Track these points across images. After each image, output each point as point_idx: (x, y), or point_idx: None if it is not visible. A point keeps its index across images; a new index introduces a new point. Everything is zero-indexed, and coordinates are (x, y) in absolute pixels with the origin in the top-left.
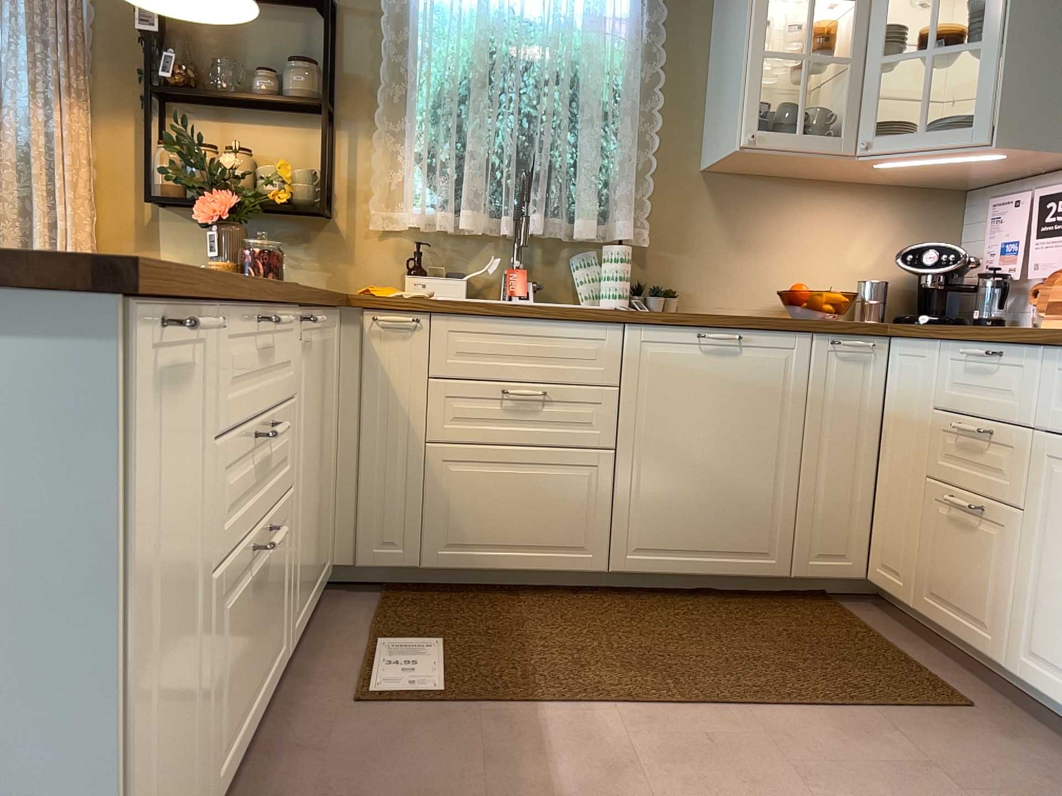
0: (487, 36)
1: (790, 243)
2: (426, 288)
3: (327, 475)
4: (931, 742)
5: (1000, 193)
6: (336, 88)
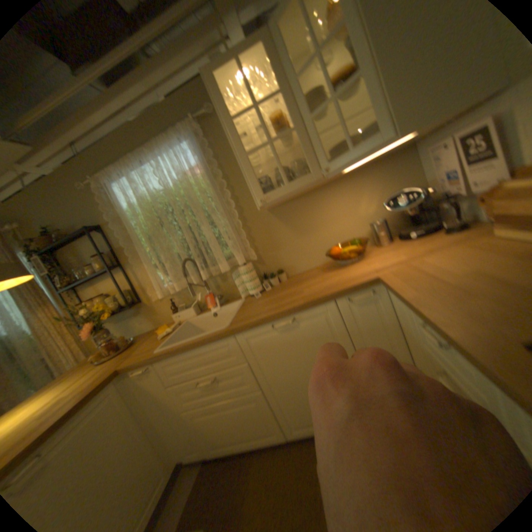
0: (149, 207)
1: (326, 221)
2: (180, 317)
3: (137, 455)
4: None
5: (433, 140)
6: (116, 255)
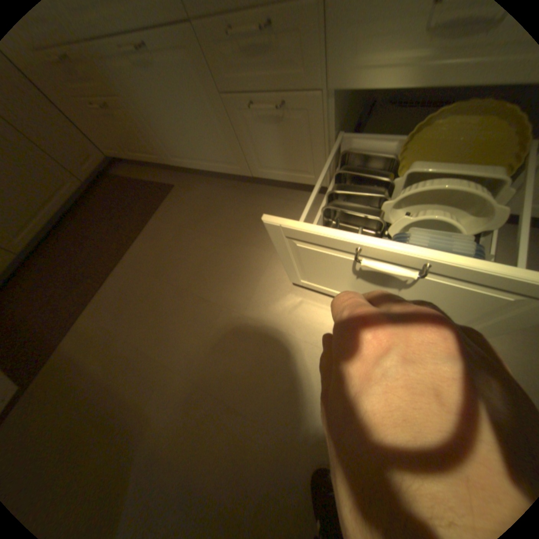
0: None
1: None
2: None
3: None
4: (171, 214)
5: None
6: None
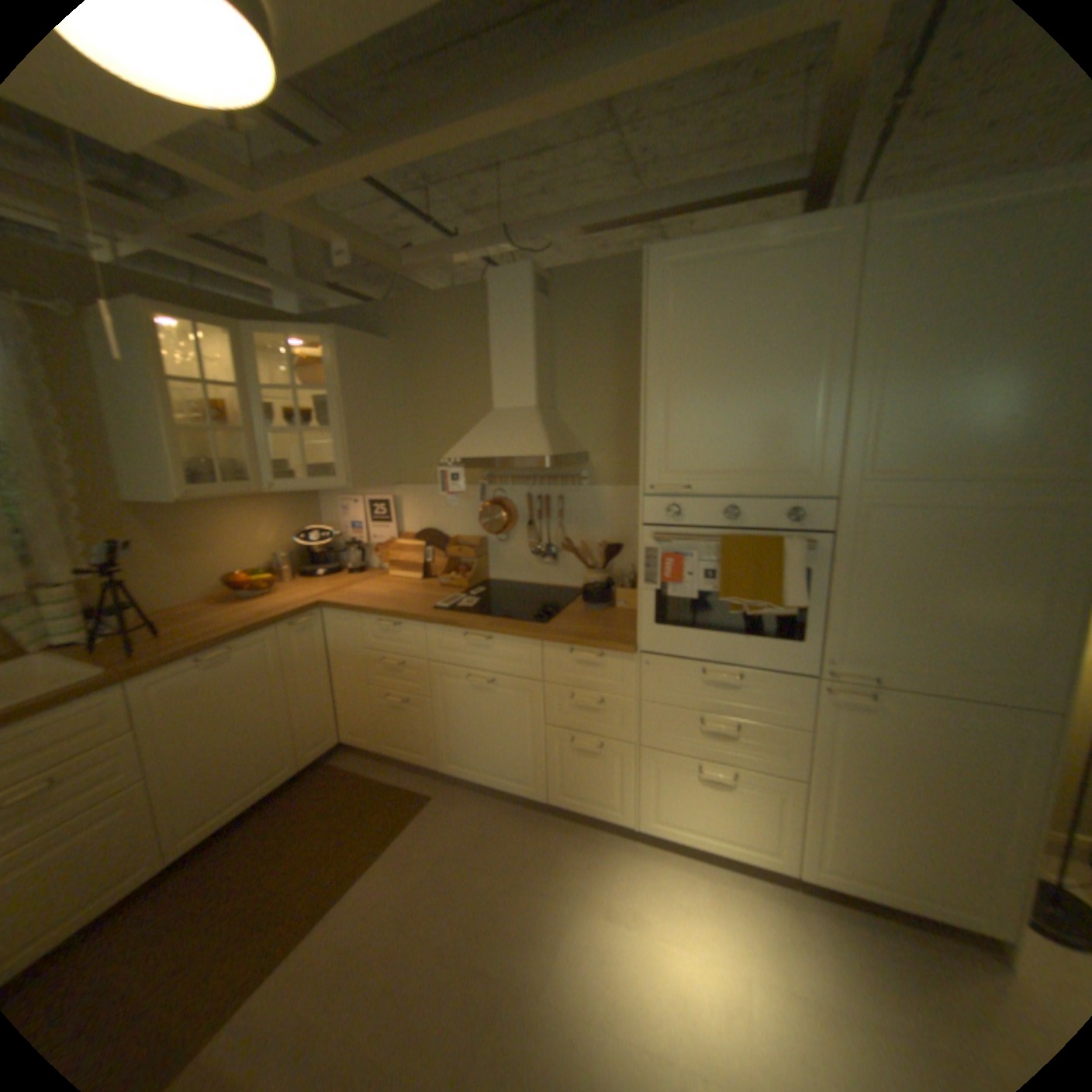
0: None
1: (211, 542)
2: None
3: None
4: (428, 840)
5: (337, 491)
6: None
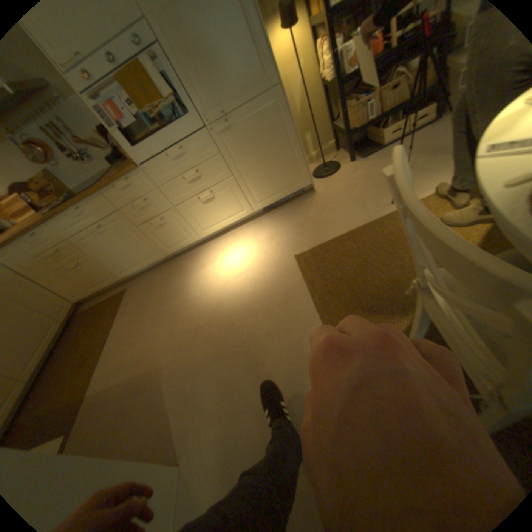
0: None
1: None
2: None
3: None
4: (133, 299)
5: None
6: None
